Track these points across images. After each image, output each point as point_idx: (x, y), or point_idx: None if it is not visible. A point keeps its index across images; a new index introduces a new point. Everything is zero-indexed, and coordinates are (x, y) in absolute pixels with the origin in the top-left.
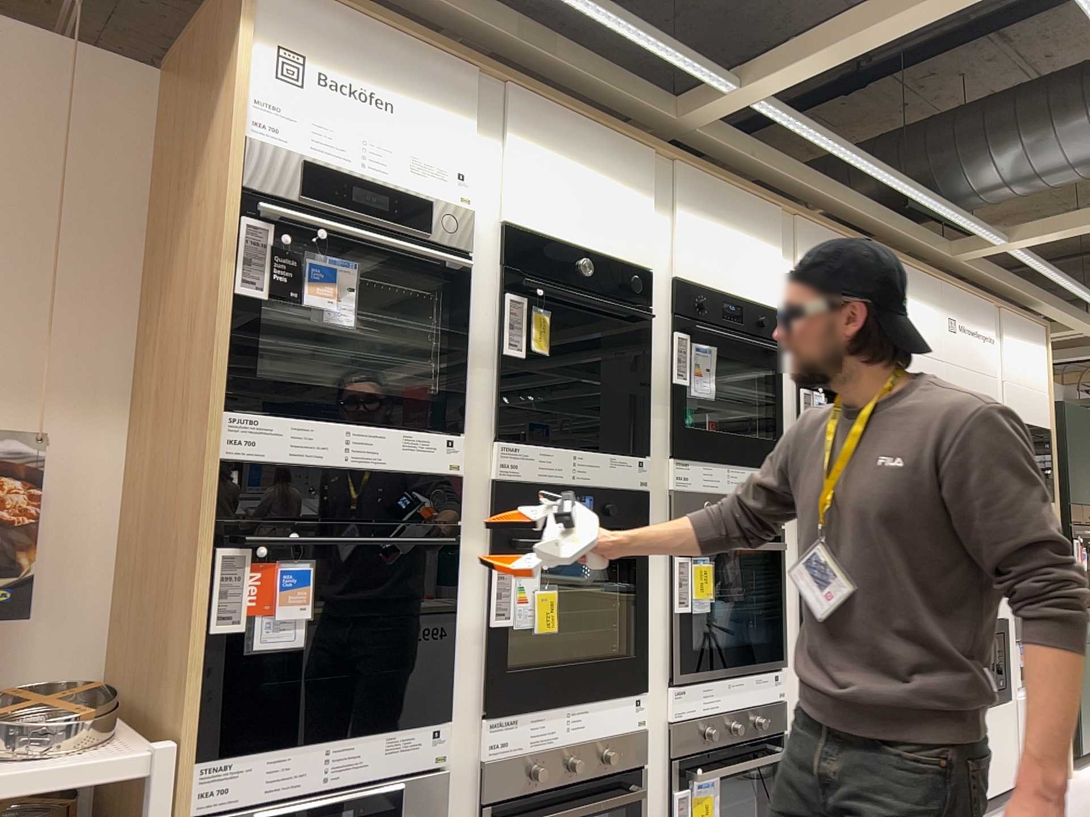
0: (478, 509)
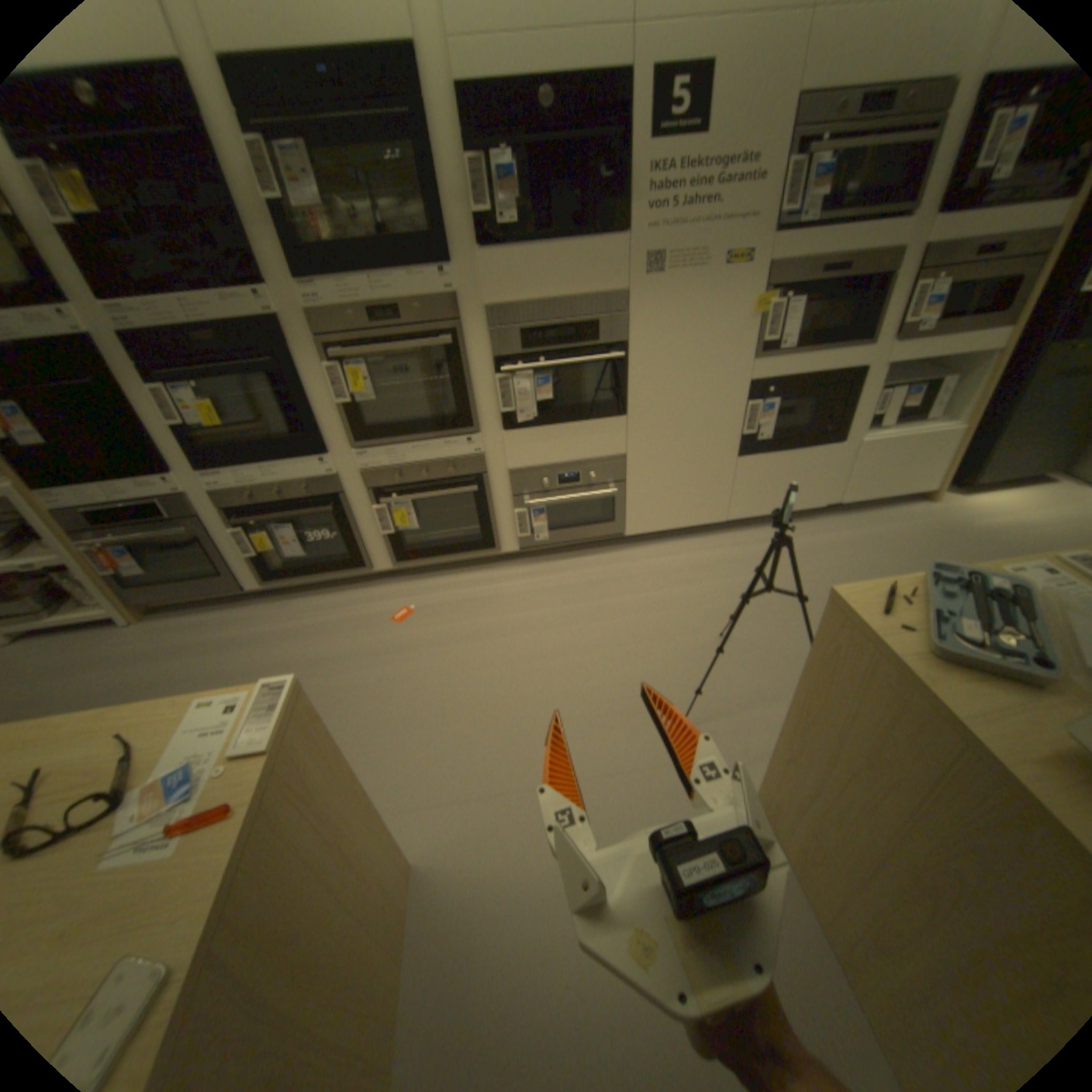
0: (116, 359)
